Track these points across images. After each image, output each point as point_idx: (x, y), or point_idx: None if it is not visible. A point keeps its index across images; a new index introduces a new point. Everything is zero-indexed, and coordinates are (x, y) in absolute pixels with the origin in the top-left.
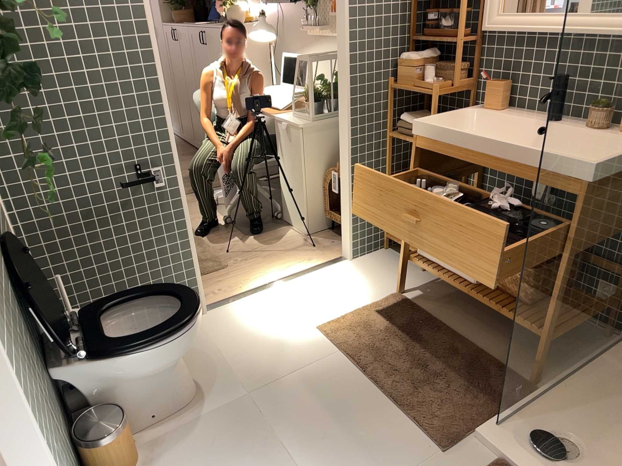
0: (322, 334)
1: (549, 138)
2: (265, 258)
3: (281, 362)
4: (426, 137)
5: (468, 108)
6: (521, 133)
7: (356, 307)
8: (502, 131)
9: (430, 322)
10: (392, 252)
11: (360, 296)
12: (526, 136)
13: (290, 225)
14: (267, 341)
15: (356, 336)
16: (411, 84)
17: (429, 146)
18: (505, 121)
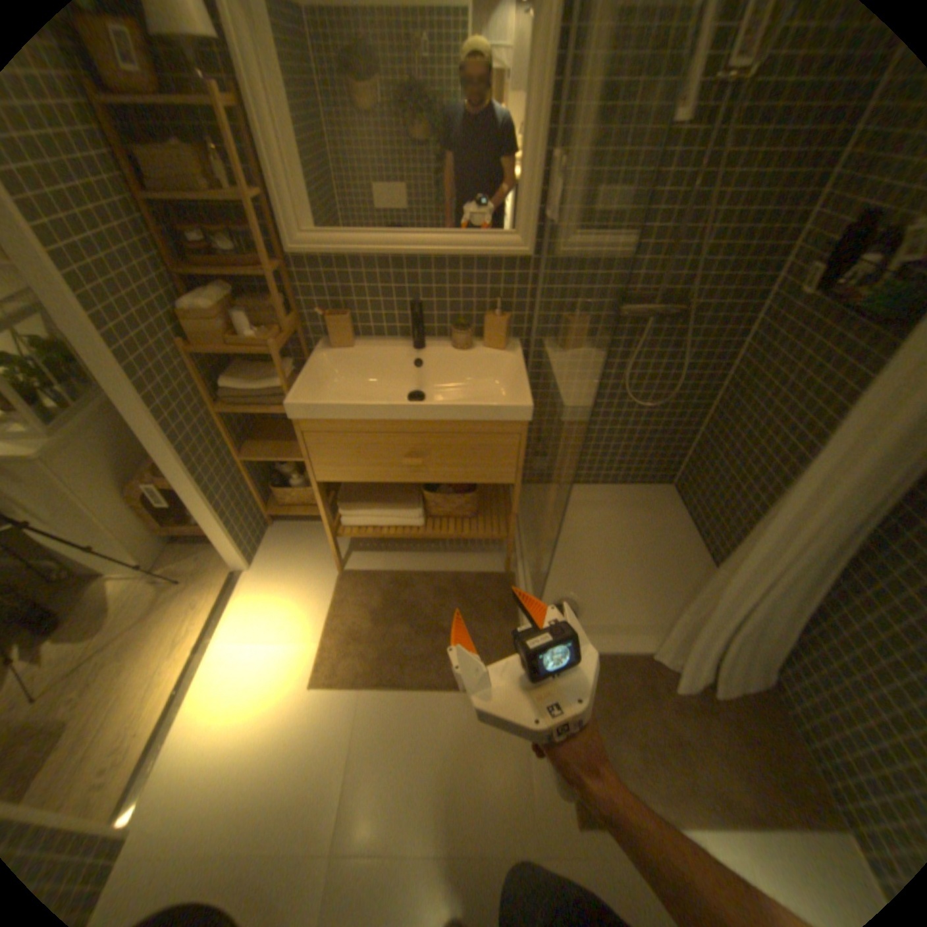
0: (320, 691)
1: (427, 366)
2: (120, 656)
3: (319, 773)
4: (303, 412)
5: (316, 353)
6: (393, 367)
7: (320, 625)
8: (372, 371)
9: (399, 581)
10: (283, 526)
11: (308, 607)
12: (401, 370)
13: (103, 578)
14: (271, 768)
15: (355, 657)
16: (220, 342)
17: (310, 420)
18: (370, 359)
